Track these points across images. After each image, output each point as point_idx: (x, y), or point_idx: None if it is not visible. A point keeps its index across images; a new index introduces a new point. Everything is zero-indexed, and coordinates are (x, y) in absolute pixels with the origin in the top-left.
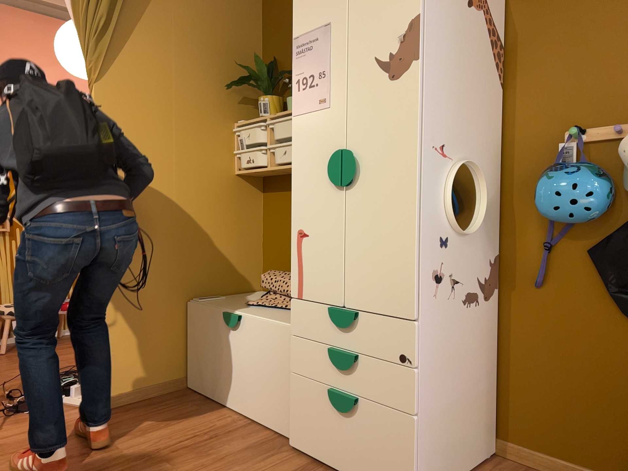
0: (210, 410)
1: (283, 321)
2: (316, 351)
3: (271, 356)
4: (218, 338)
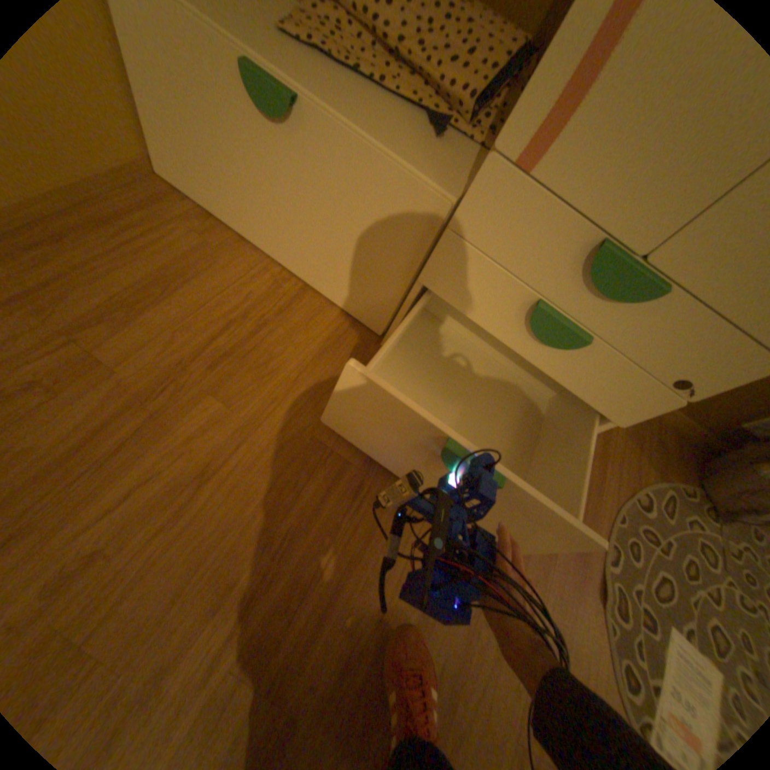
0: (230, 250)
1: (414, 160)
2: (500, 283)
3: (370, 222)
4: (227, 119)
